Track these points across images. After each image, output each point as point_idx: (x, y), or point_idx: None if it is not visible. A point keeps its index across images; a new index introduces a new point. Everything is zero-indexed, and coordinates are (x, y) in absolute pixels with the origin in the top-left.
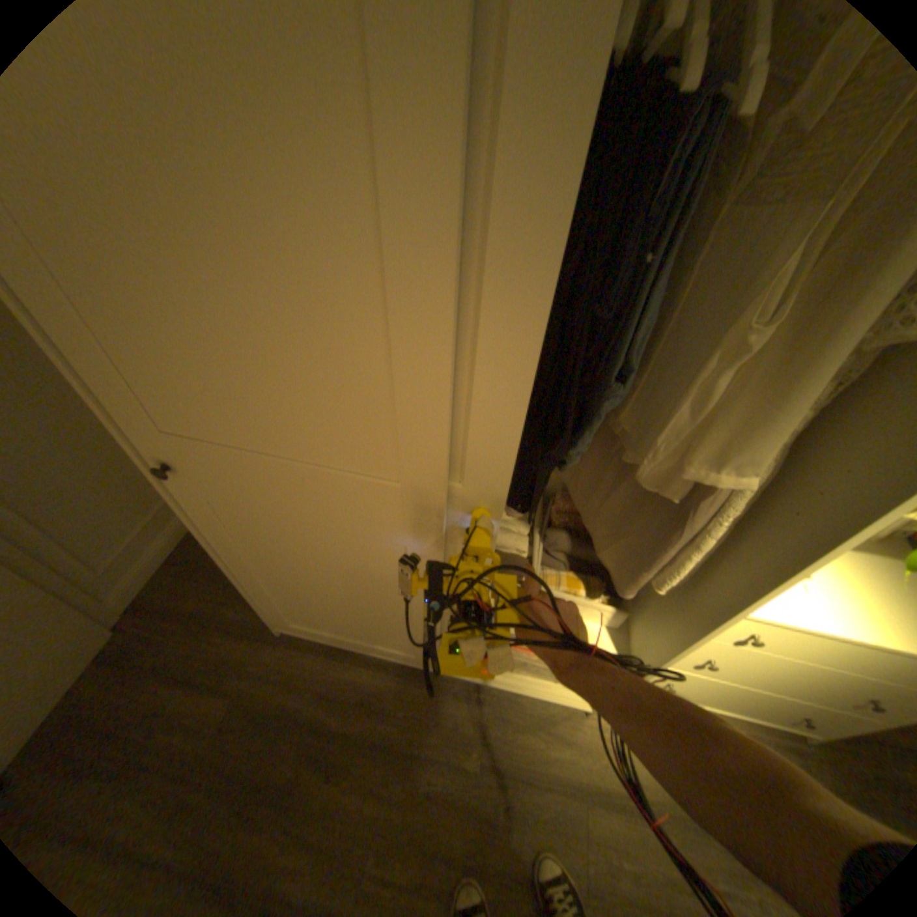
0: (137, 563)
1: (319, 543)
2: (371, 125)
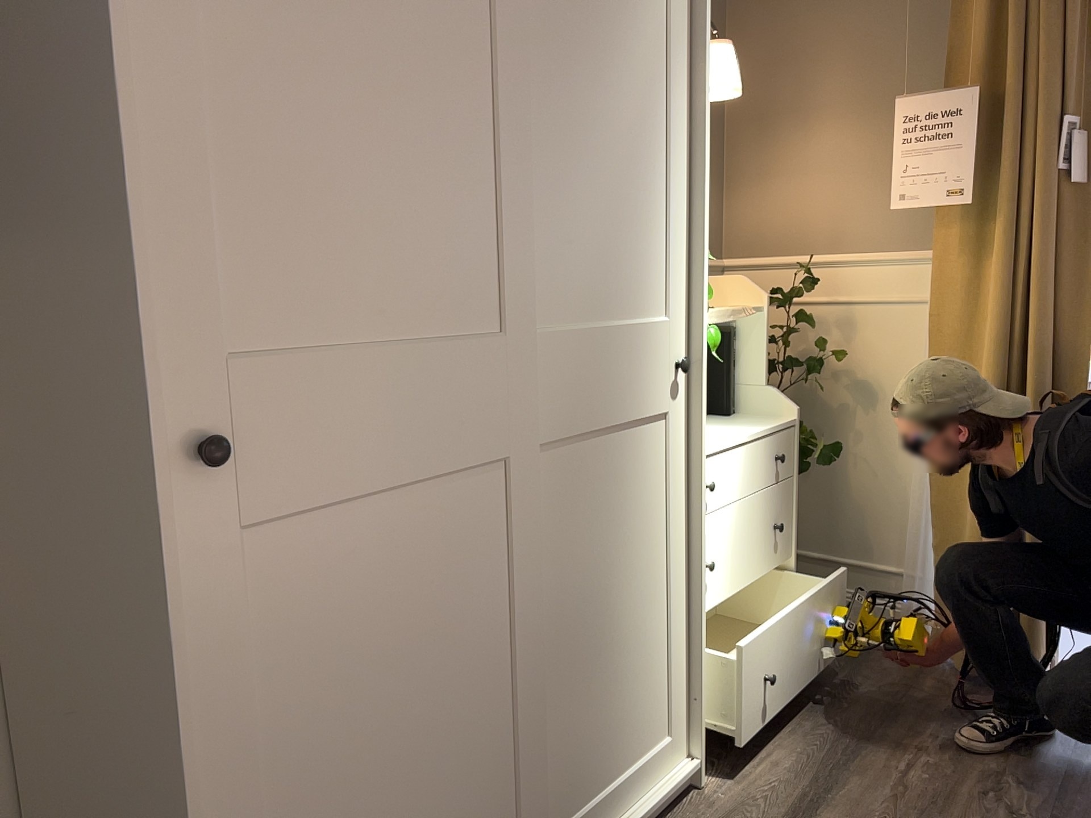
0: None
1: (406, 548)
2: (494, 15)
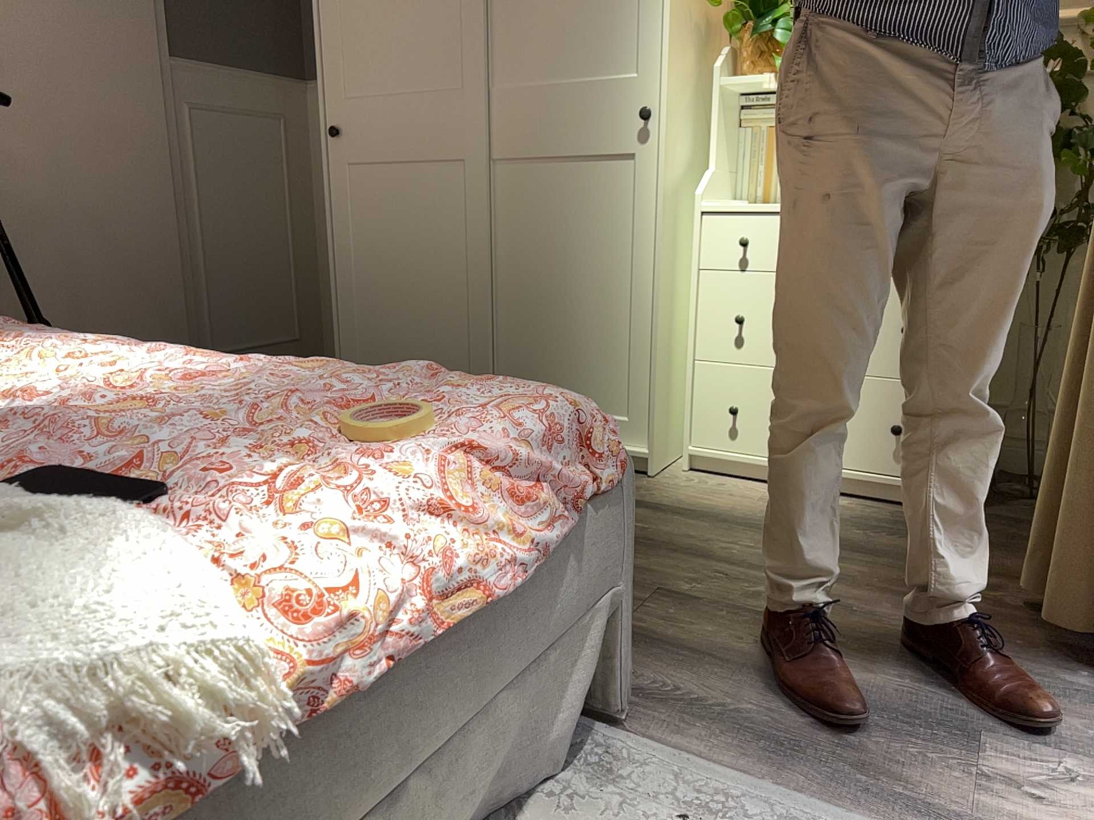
0: None
1: (411, 193)
2: None
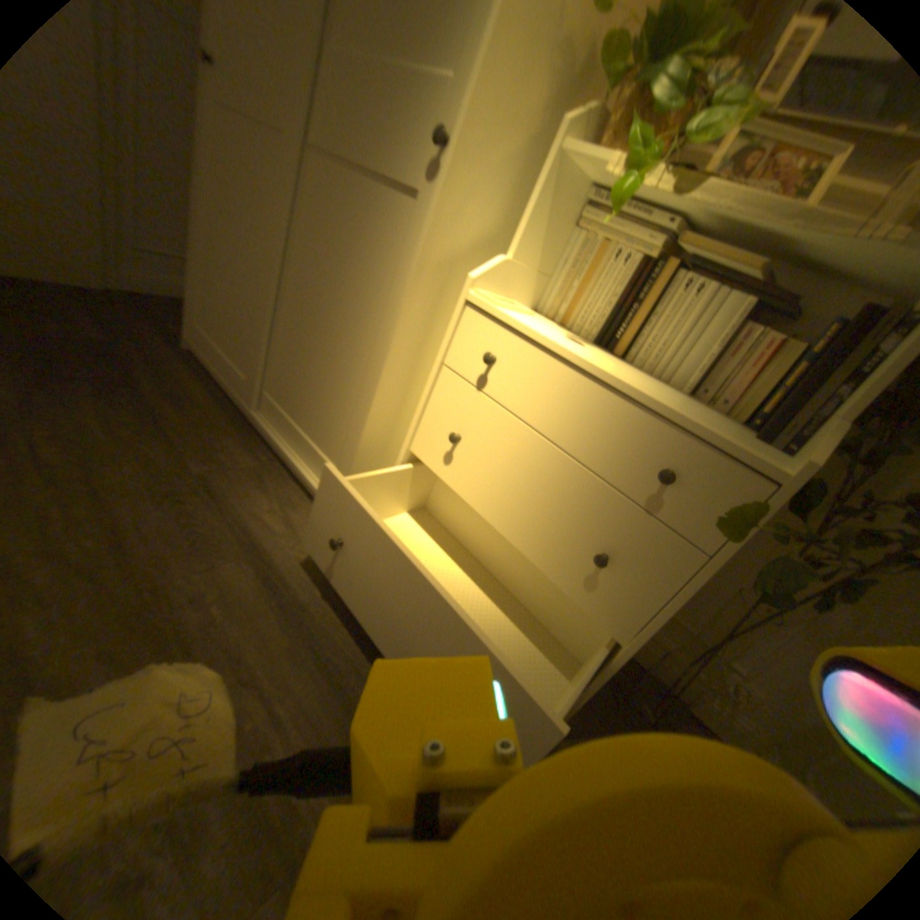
0: (163, 279)
1: (247, 158)
2: None
